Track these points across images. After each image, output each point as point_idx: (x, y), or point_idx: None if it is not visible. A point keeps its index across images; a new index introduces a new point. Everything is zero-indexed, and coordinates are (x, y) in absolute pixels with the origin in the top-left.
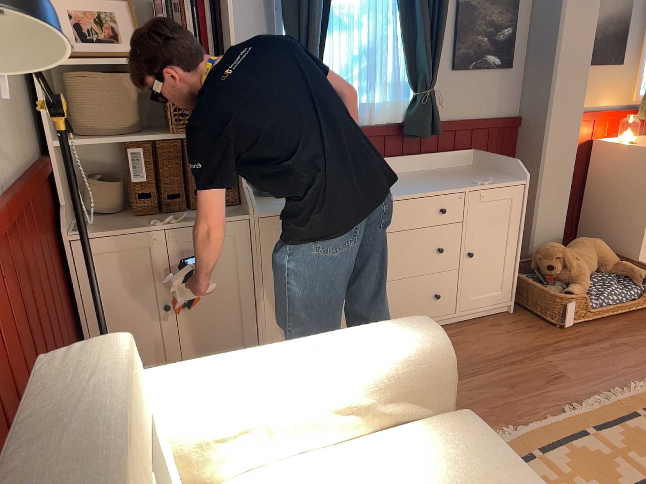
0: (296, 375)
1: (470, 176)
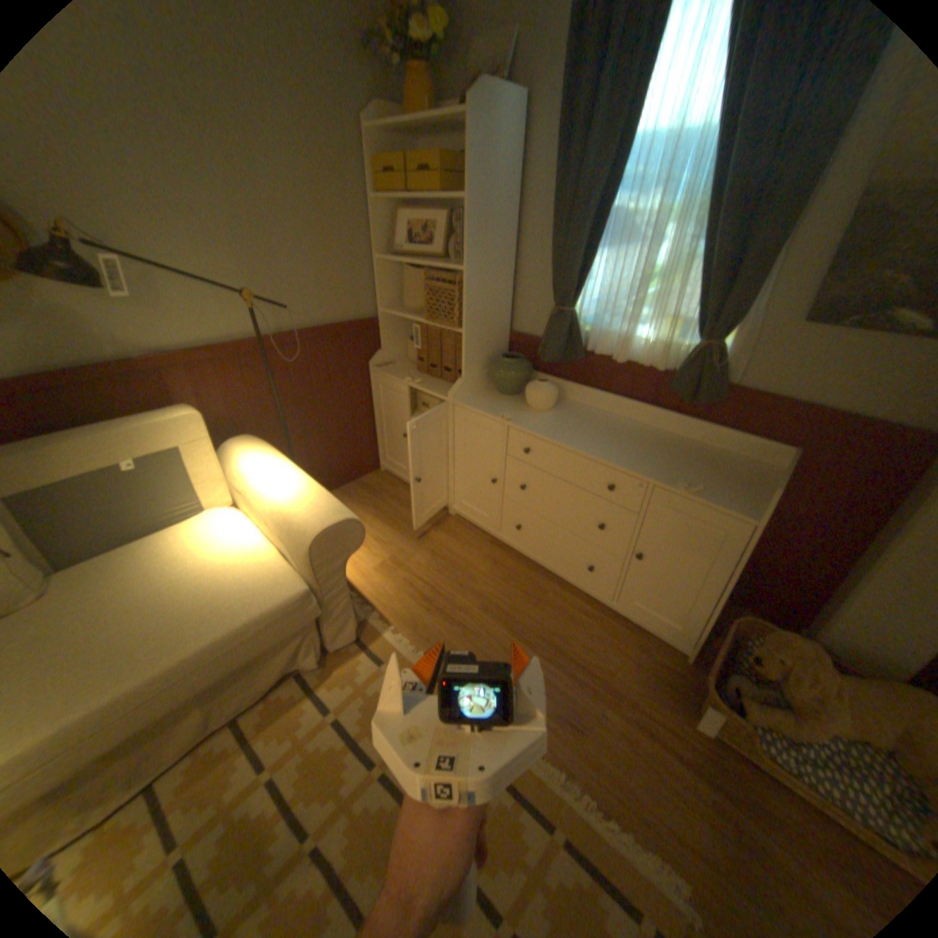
0: (263, 485)
1: (715, 475)
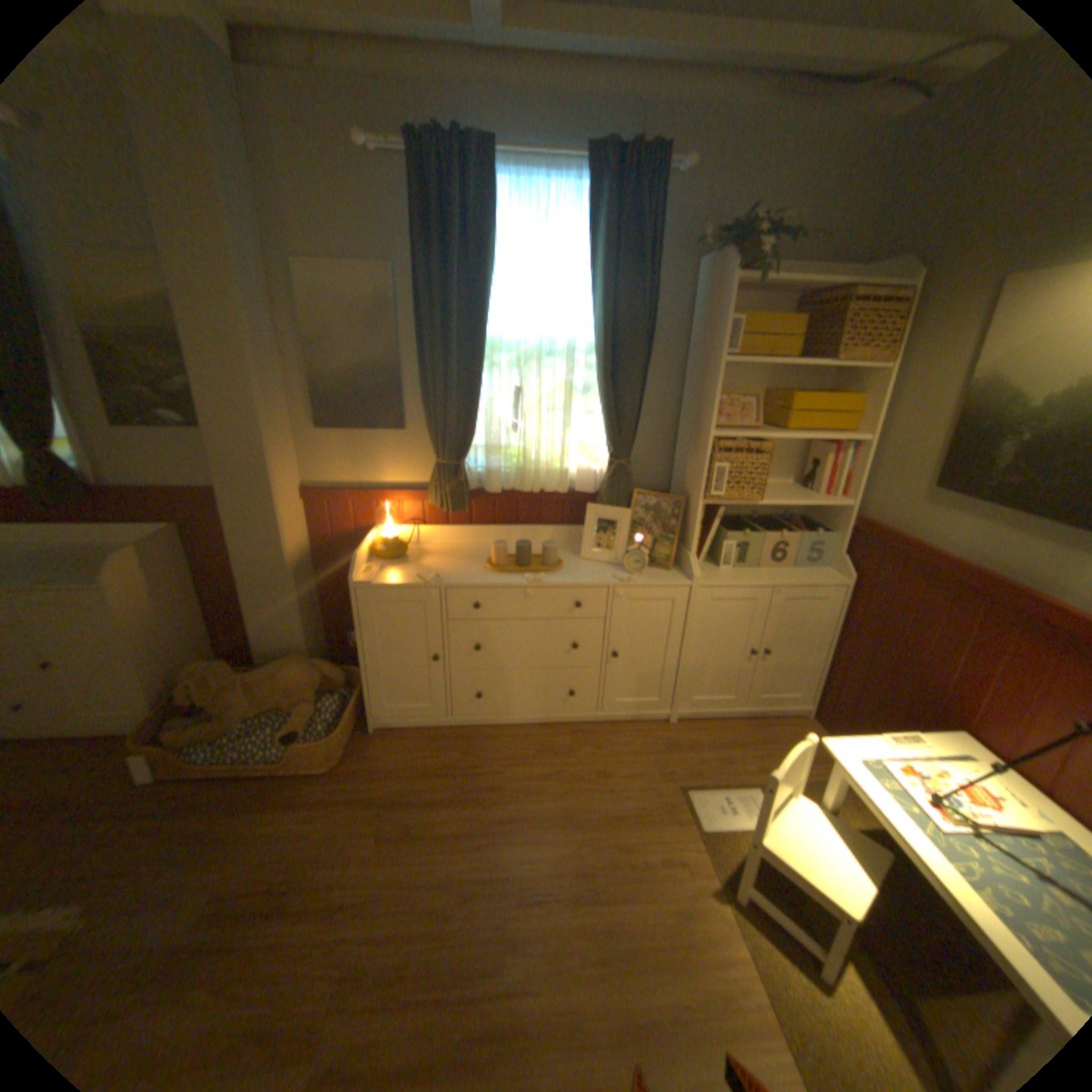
0: None
1: (88, 565)
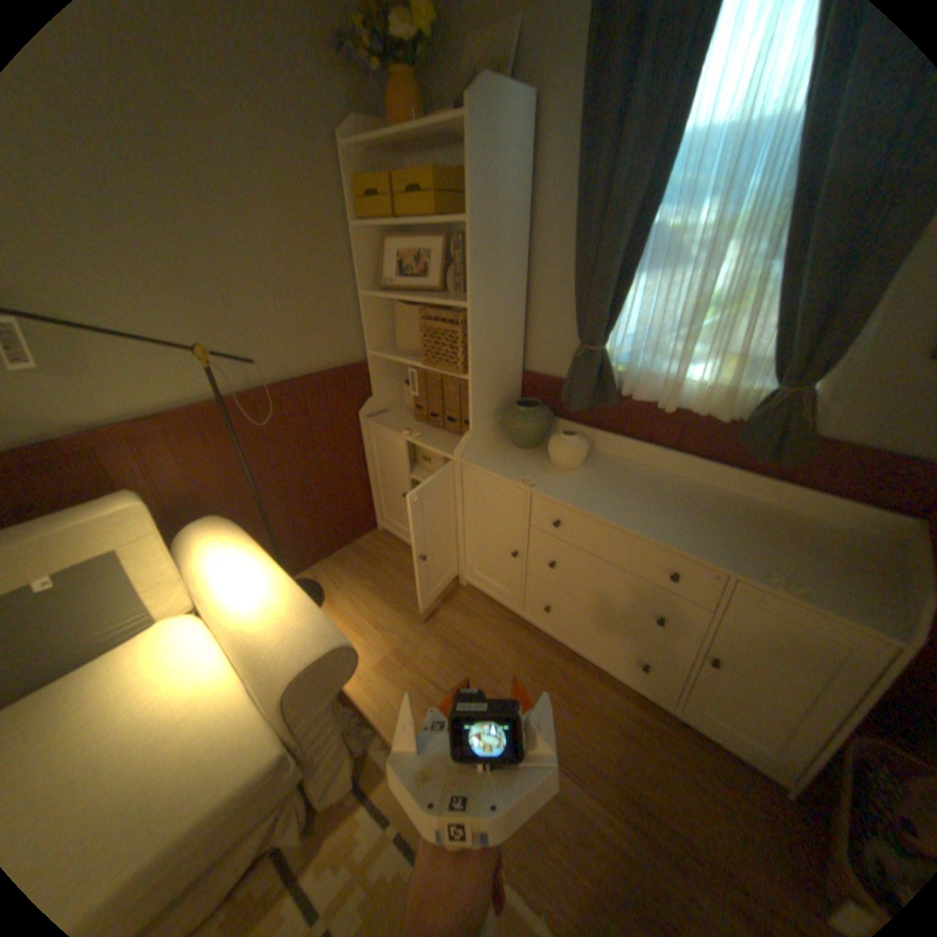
0: (225, 596)
1: (815, 559)
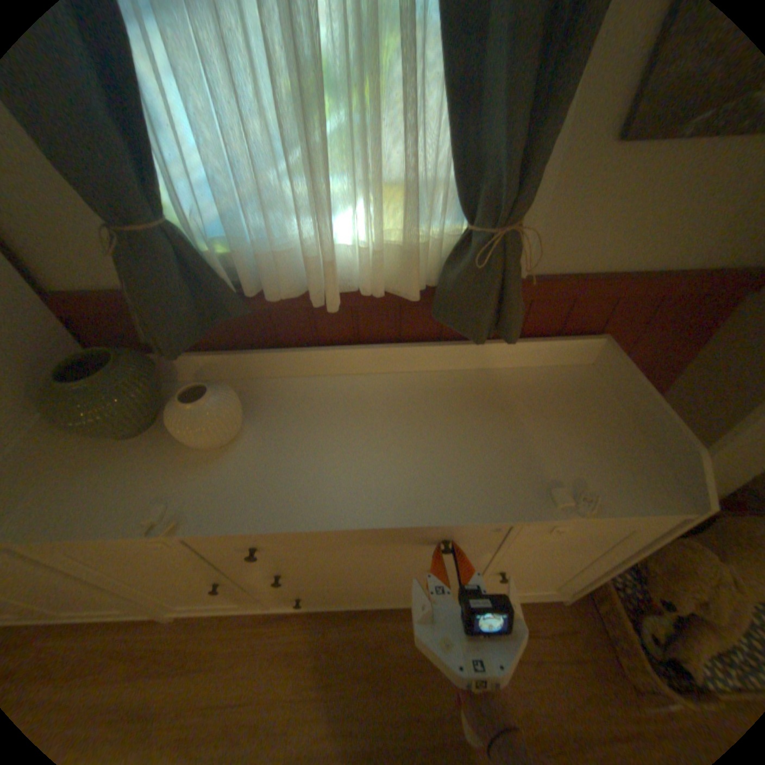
0: None
1: (562, 433)
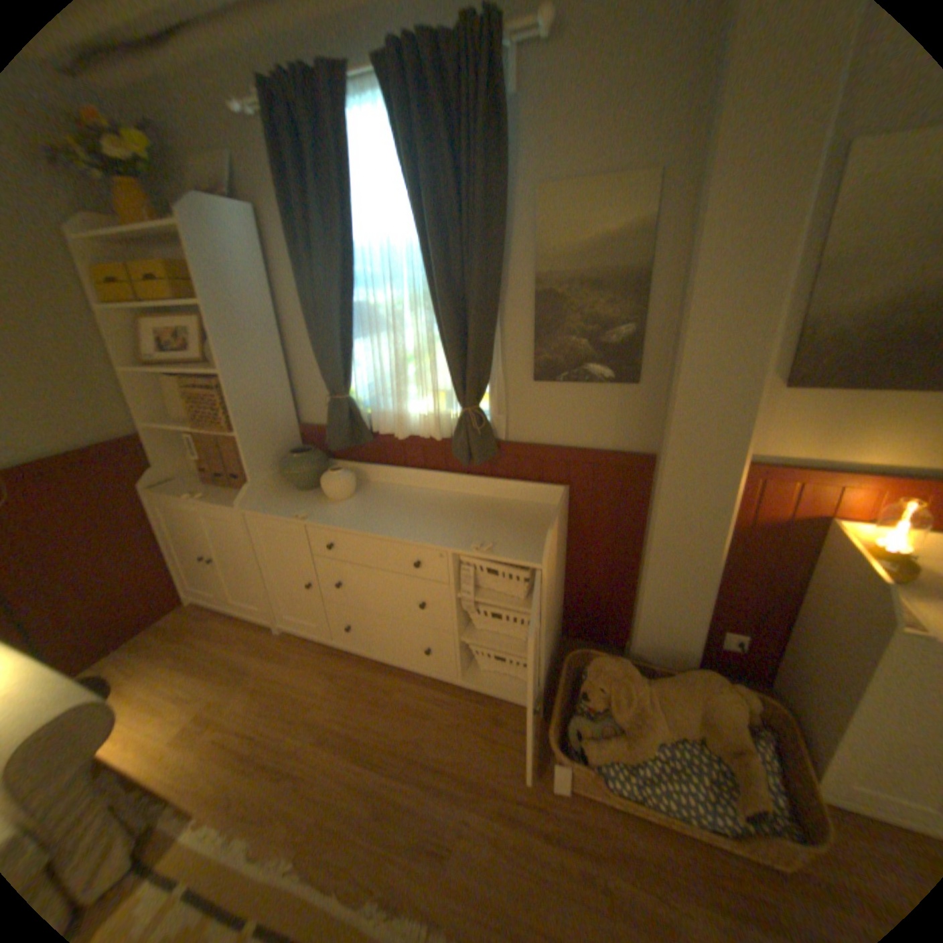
0: None
1: (505, 527)
